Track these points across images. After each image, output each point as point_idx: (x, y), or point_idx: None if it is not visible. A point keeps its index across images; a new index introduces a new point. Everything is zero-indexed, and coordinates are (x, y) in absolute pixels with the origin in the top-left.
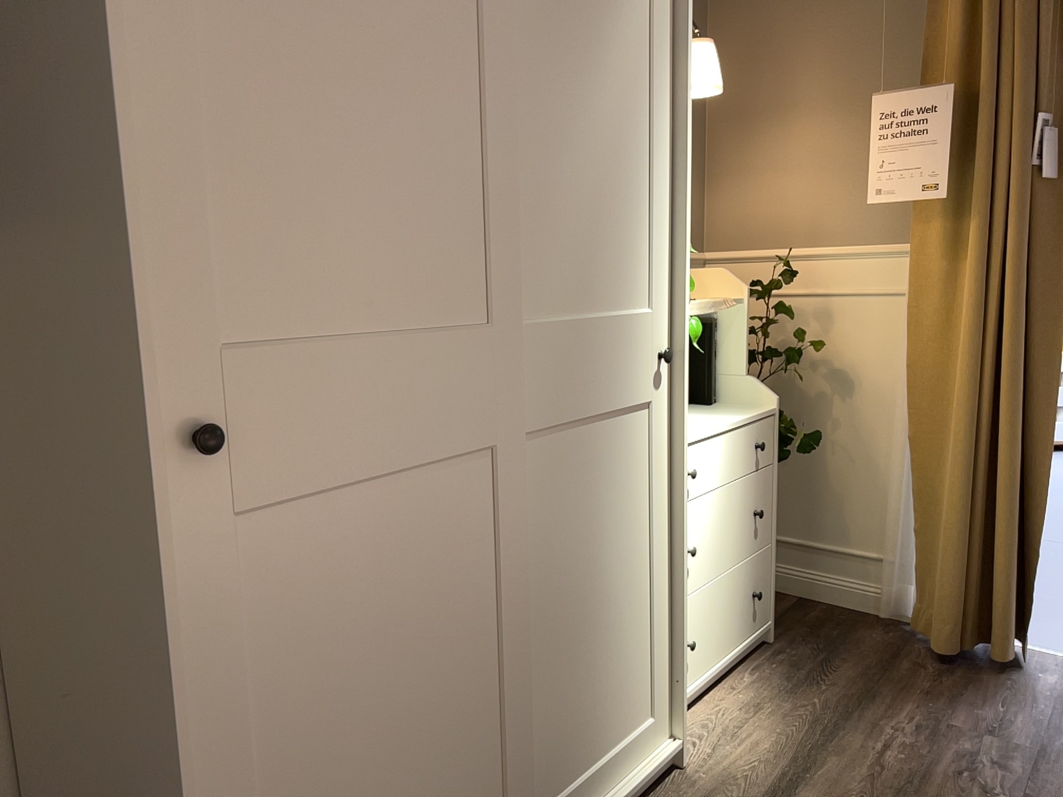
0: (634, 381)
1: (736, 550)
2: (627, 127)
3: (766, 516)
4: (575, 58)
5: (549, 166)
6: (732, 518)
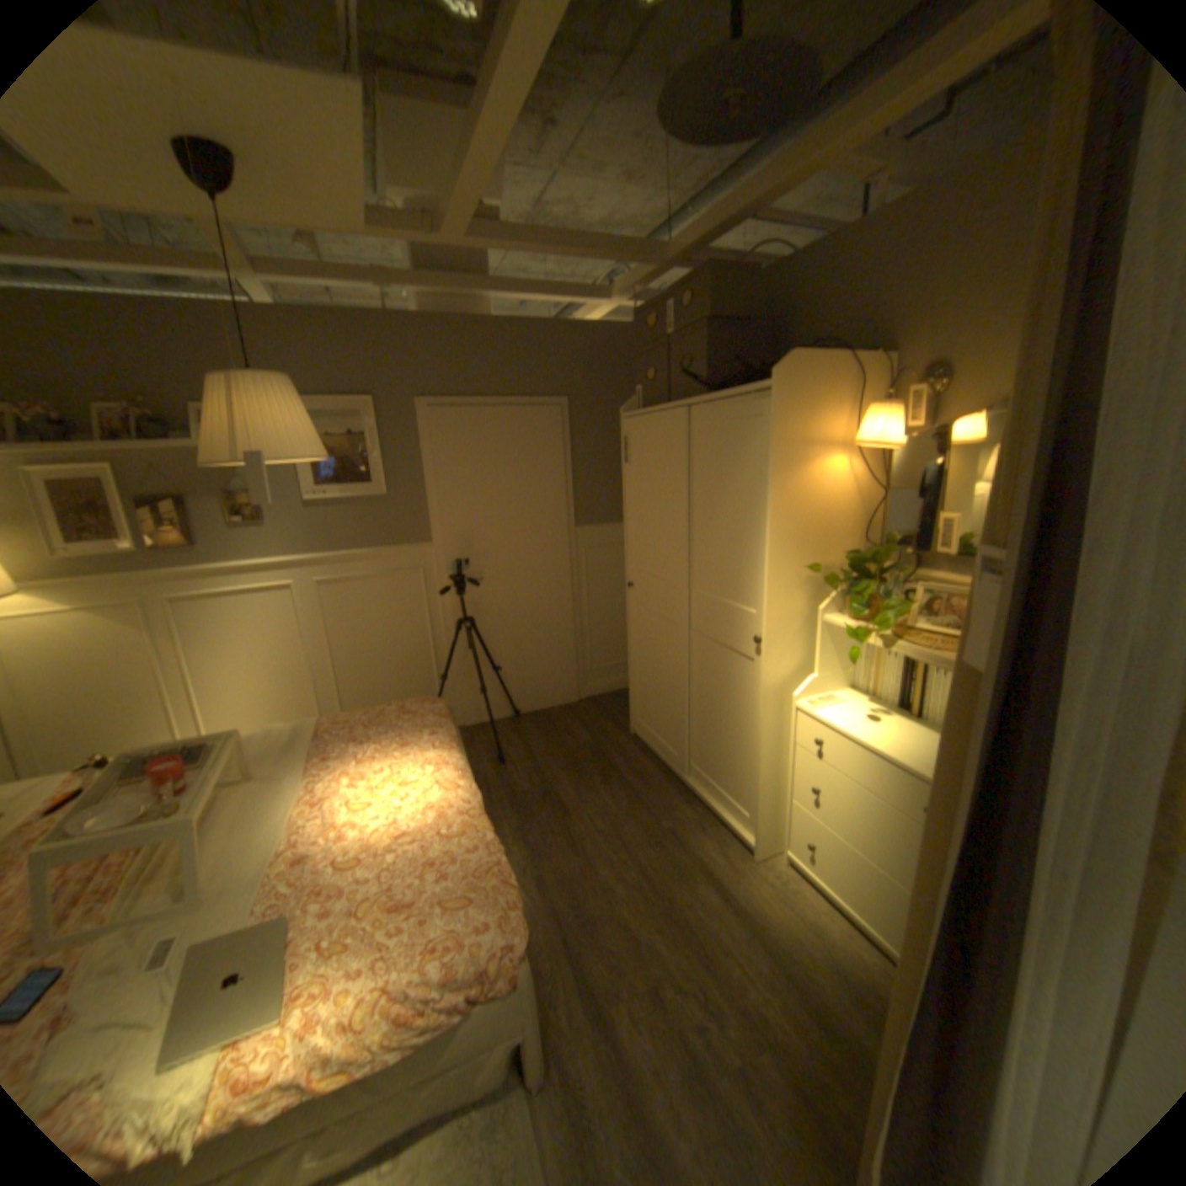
0: (741, 643)
1: (883, 860)
2: (744, 520)
3: None
4: (717, 493)
5: (706, 537)
6: (879, 829)
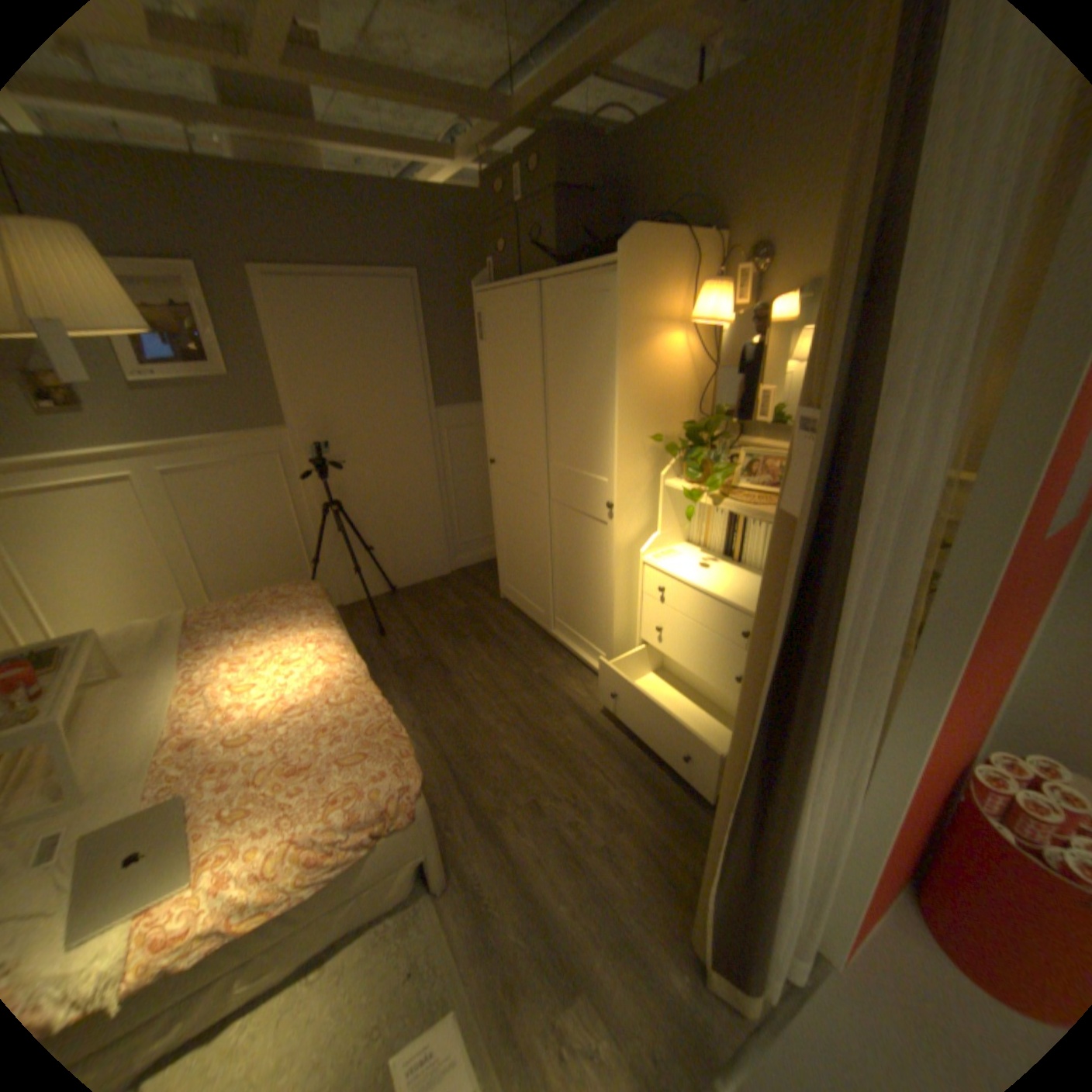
0: (595, 509)
1: (710, 676)
2: (595, 395)
3: None
4: (570, 369)
5: (561, 413)
6: (707, 653)
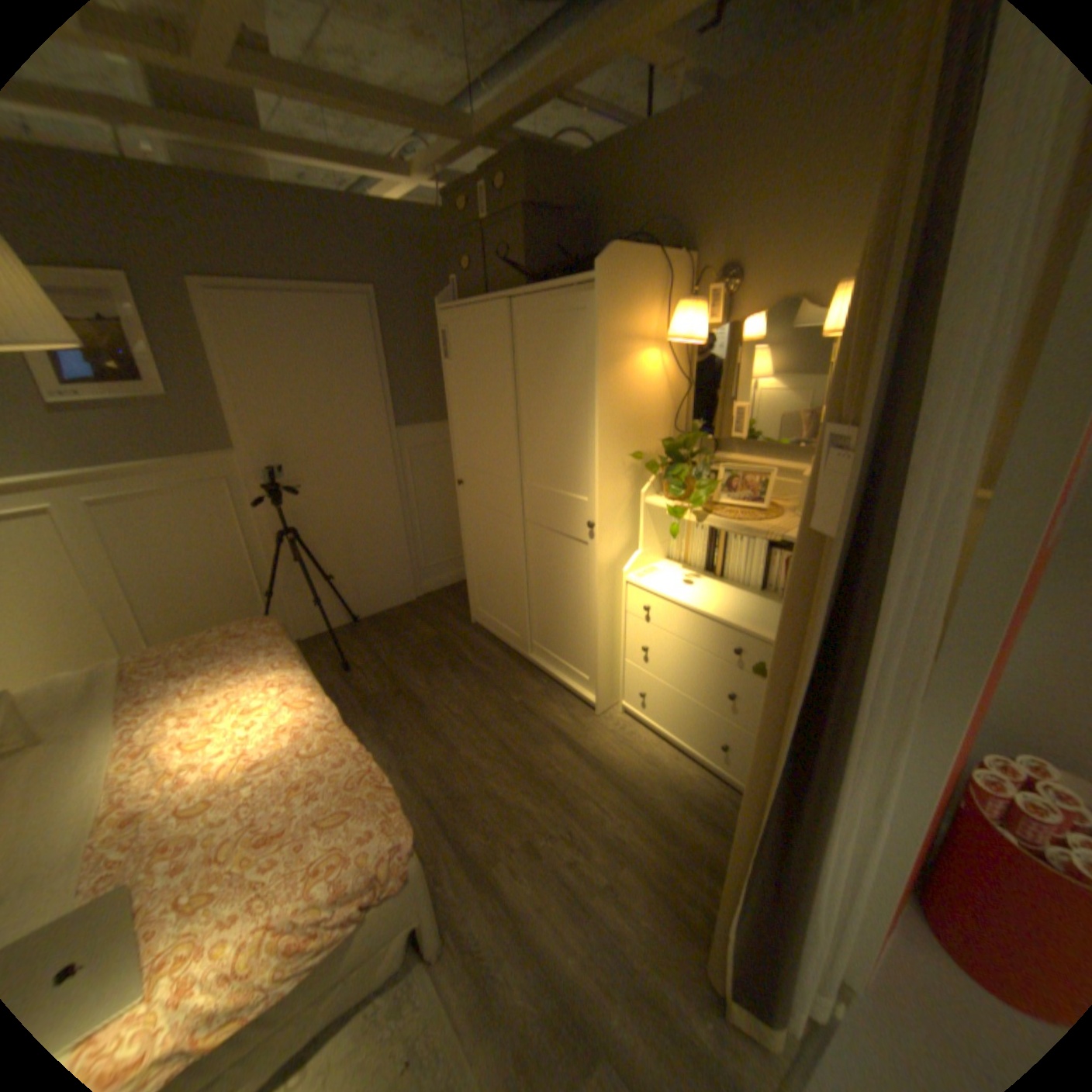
0: (575, 529)
1: (700, 695)
2: (572, 413)
3: (751, 713)
4: (544, 387)
5: (535, 432)
6: (697, 672)
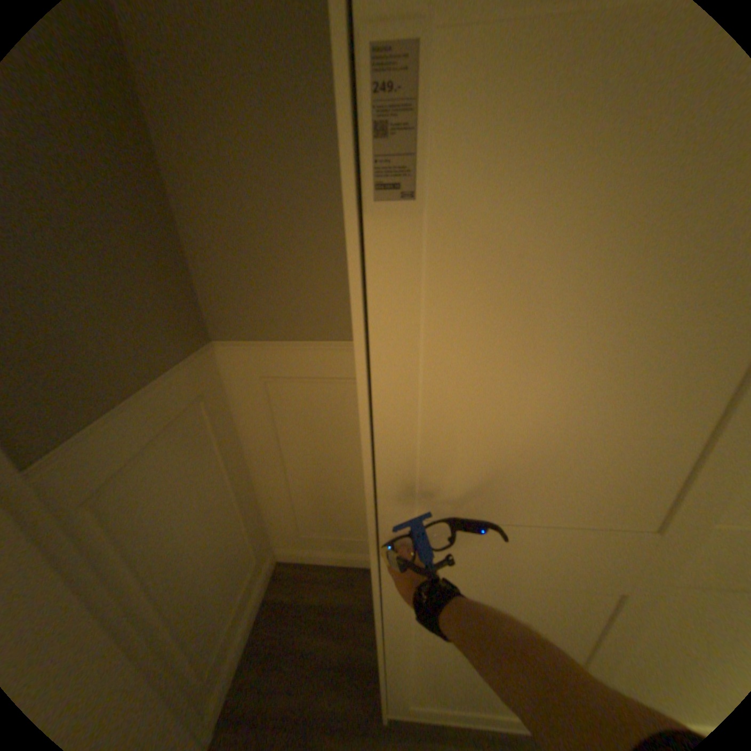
0: None
1: None
2: None
3: None
4: None
5: None
6: None
